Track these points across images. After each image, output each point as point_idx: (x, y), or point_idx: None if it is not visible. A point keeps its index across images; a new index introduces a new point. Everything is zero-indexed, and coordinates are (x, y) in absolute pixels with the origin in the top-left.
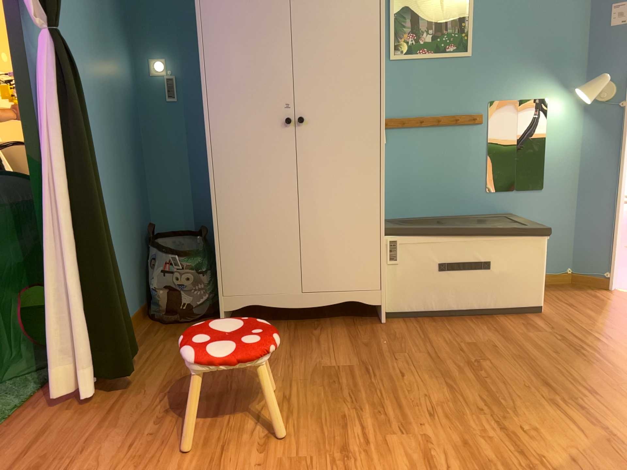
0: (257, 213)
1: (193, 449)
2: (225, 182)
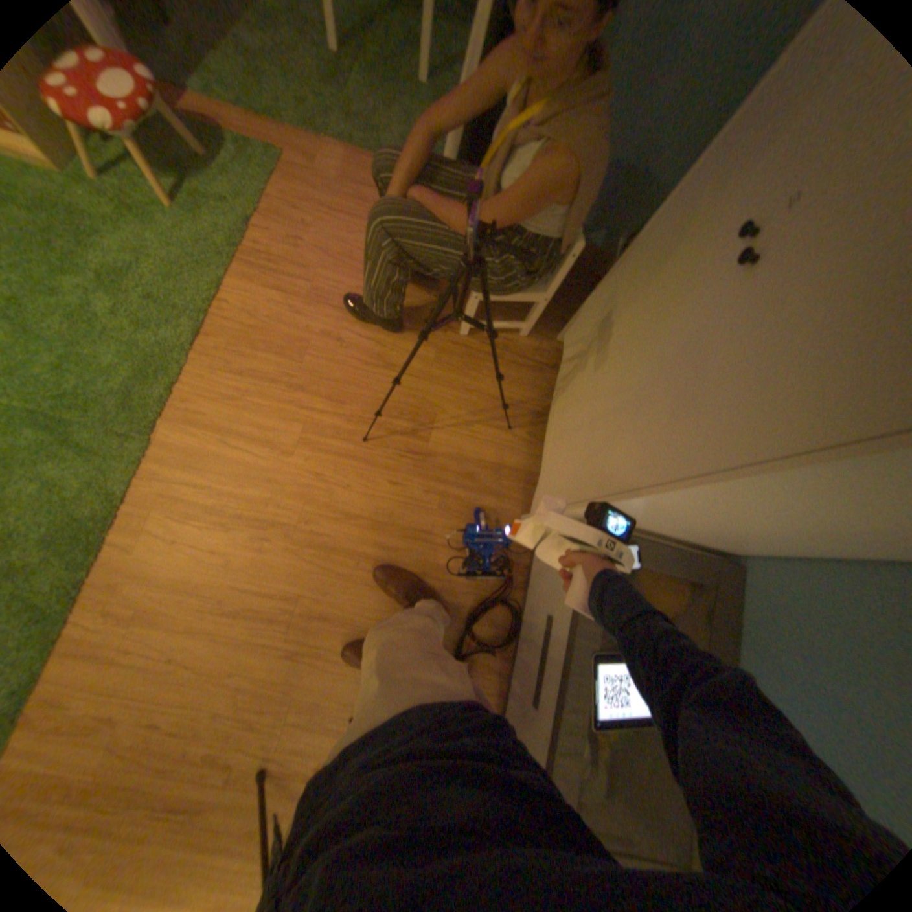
0: (624, 308)
1: (339, 299)
2: (666, 226)
